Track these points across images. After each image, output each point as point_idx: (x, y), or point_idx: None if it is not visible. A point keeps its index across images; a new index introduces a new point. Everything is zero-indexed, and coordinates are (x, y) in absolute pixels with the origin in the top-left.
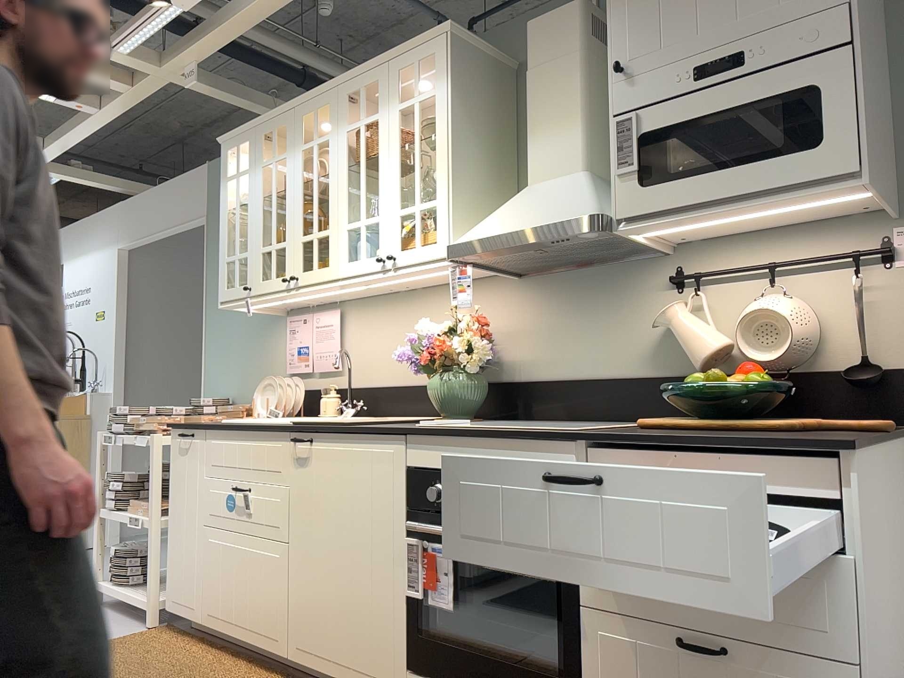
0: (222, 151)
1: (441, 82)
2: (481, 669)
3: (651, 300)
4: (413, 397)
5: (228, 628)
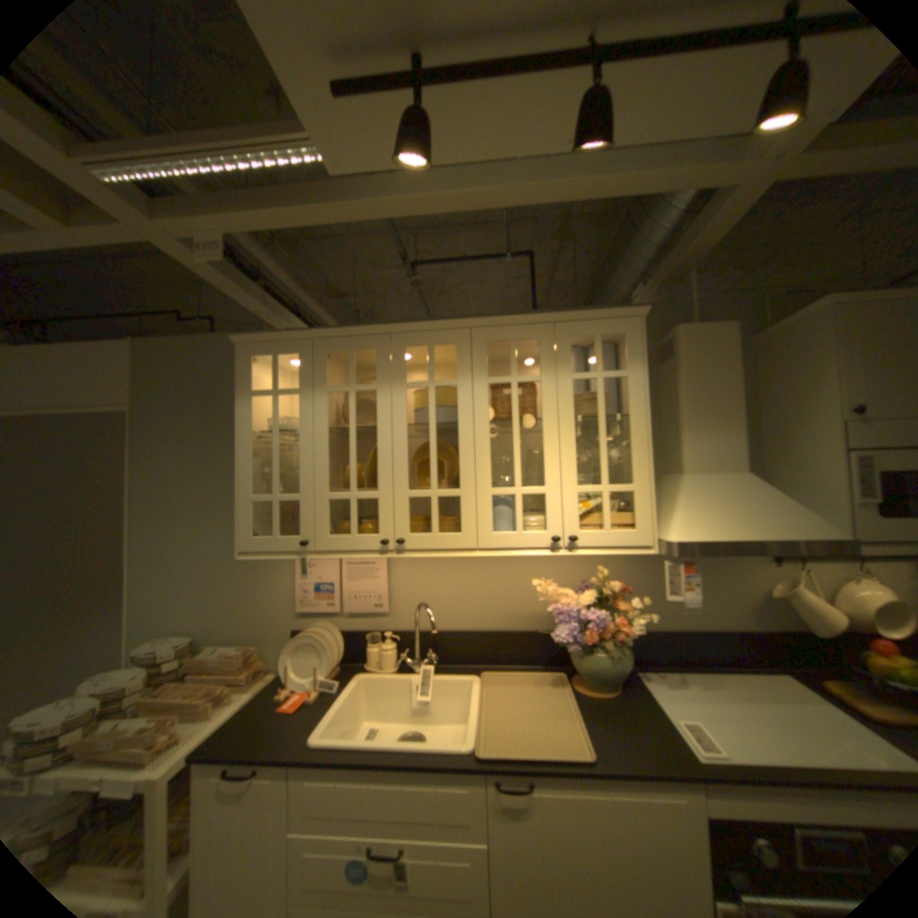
0: (237, 352)
1: (639, 365)
2: None
3: (756, 571)
4: (498, 643)
5: None
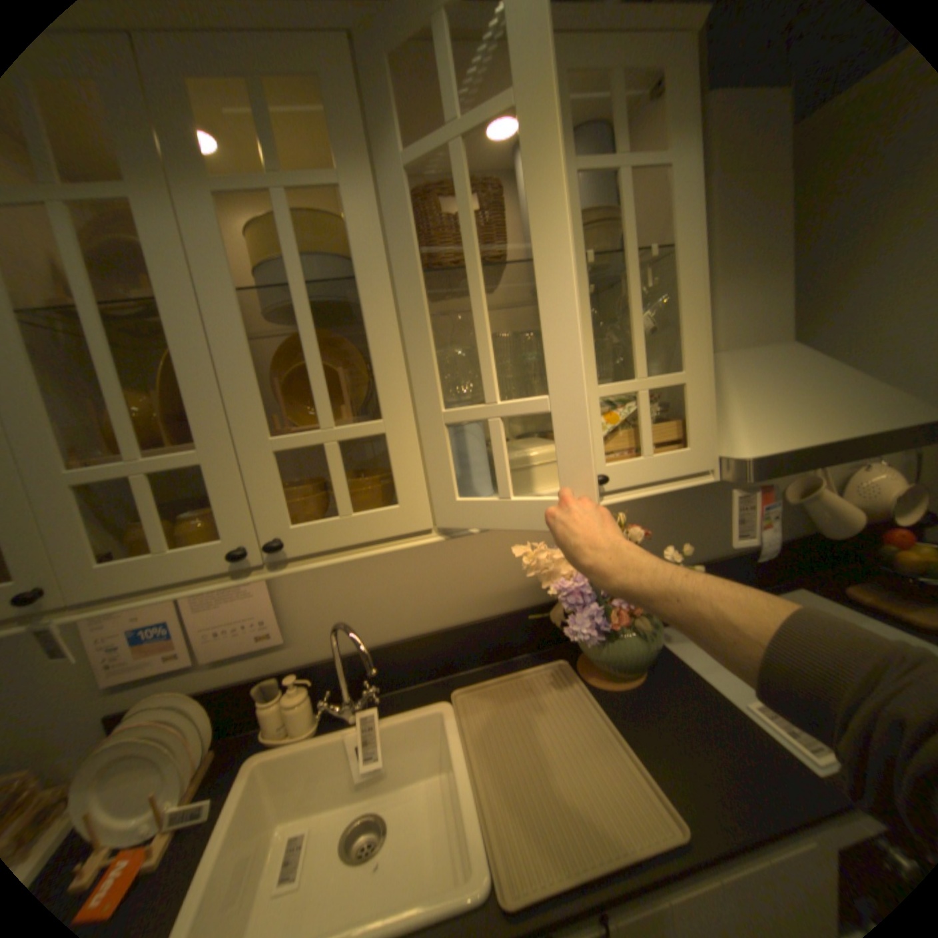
0: None
1: (689, 139)
2: None
3: None
4: (463, 640)
5: None
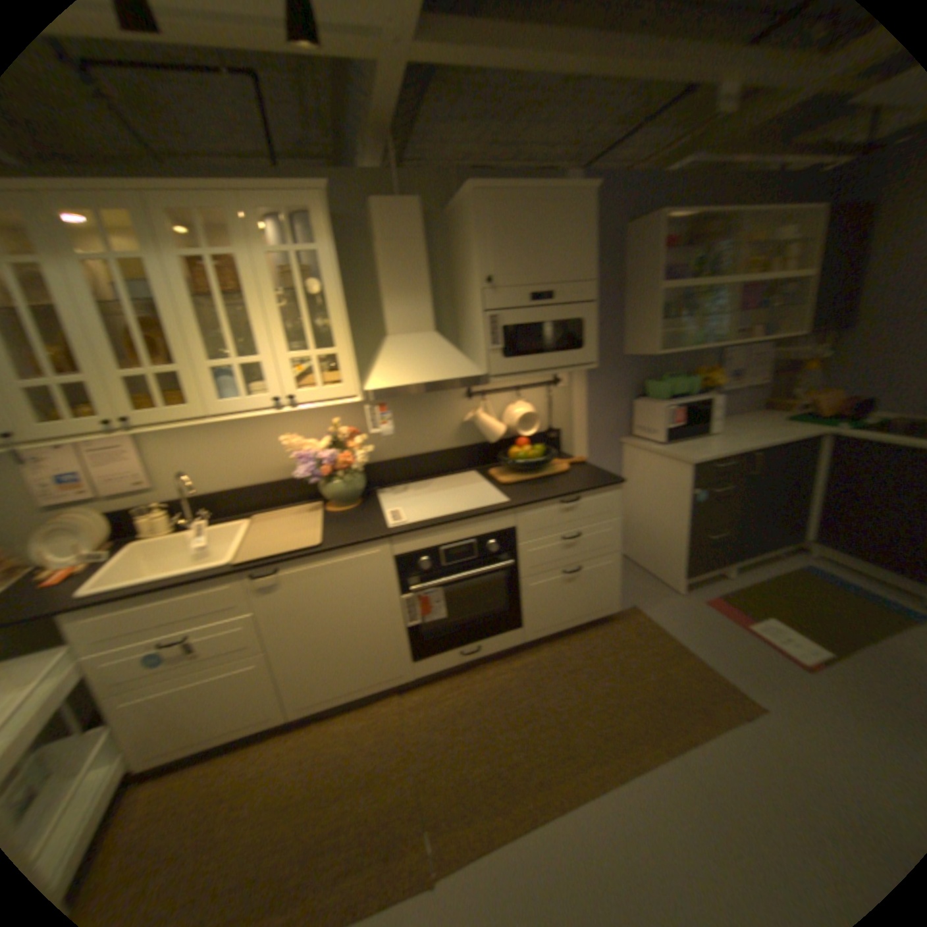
0: None
1: (328, 239)
2: (467, 633)
3: (457, 405)
4: (268, 491)
5: (194, 747)
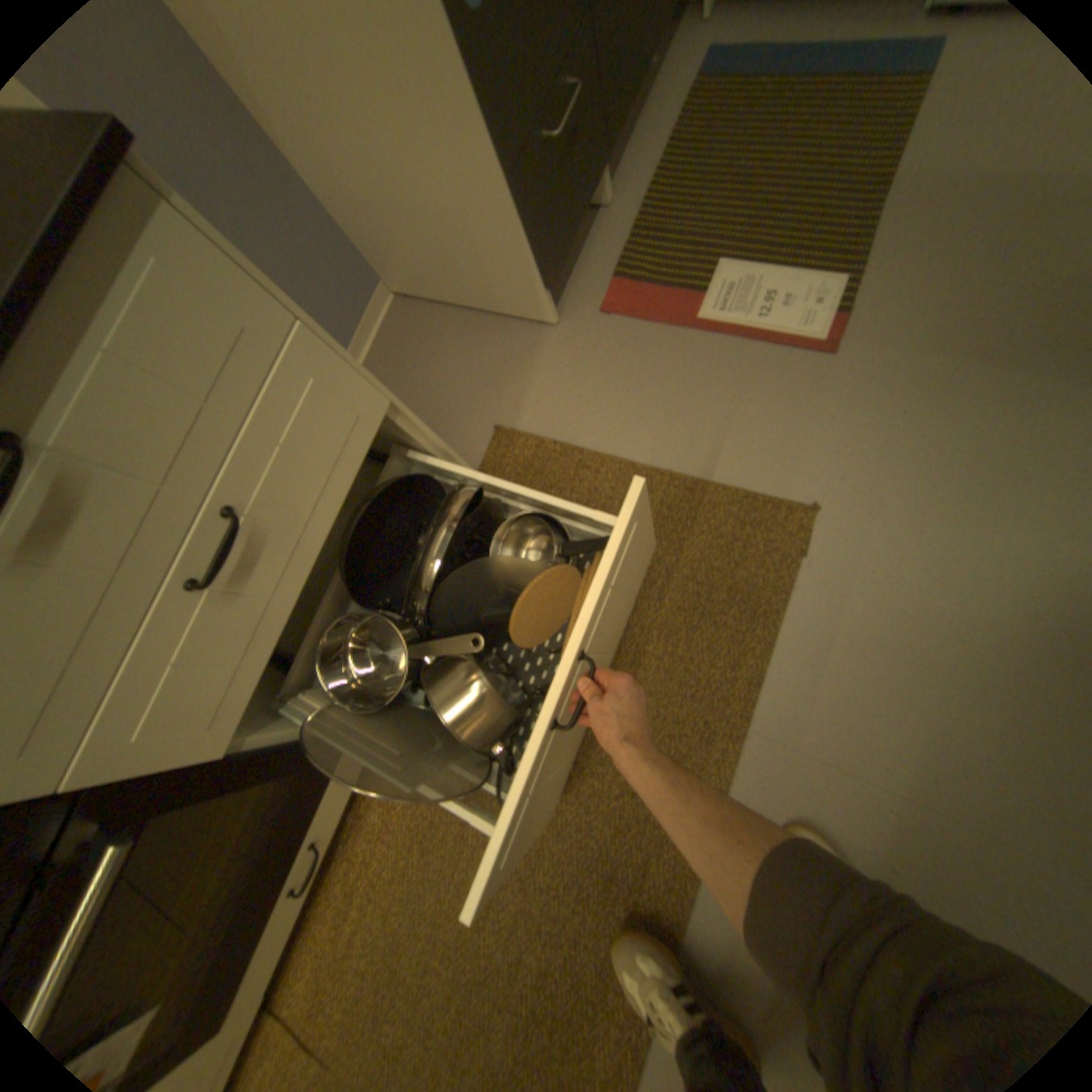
0: None
1: None
2: (249, 901)
3: None
4: None
5: None
